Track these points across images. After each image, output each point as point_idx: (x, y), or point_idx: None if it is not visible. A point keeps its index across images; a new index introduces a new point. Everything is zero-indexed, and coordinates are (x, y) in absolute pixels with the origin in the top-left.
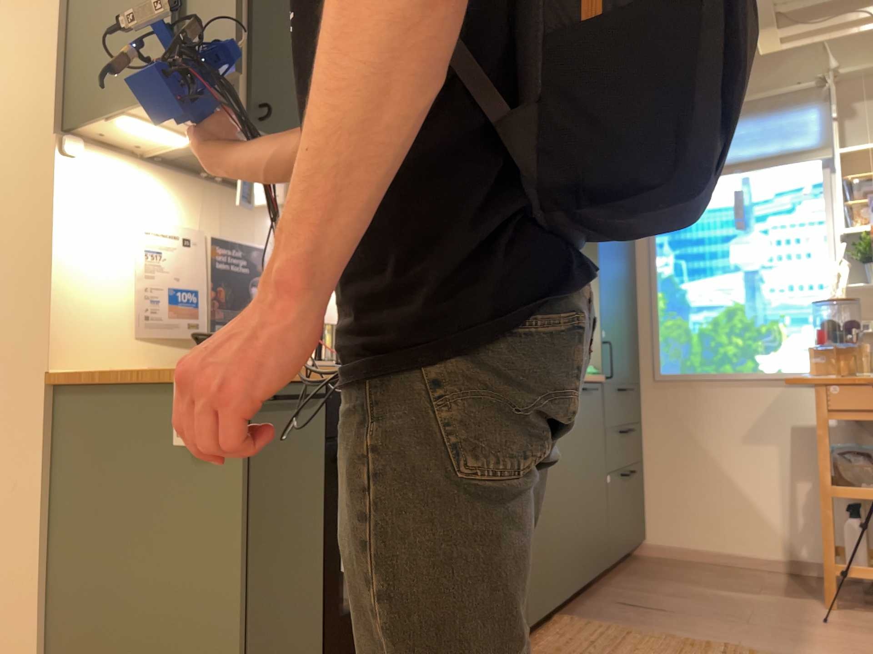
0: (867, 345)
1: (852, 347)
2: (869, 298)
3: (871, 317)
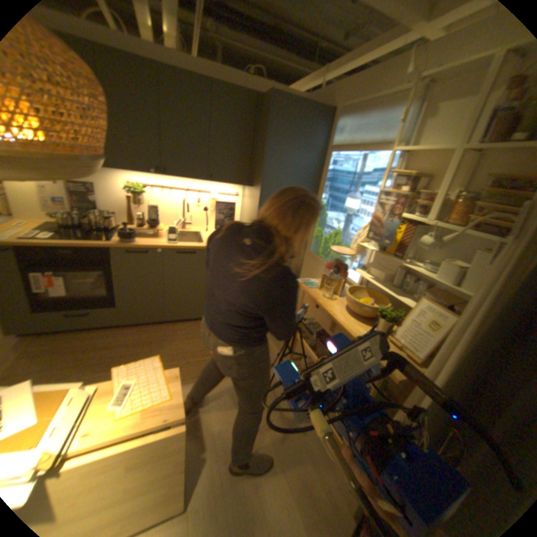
0: (341, 281)
1: (341, 279)
2: (384, 254)
3: (380, 265)
